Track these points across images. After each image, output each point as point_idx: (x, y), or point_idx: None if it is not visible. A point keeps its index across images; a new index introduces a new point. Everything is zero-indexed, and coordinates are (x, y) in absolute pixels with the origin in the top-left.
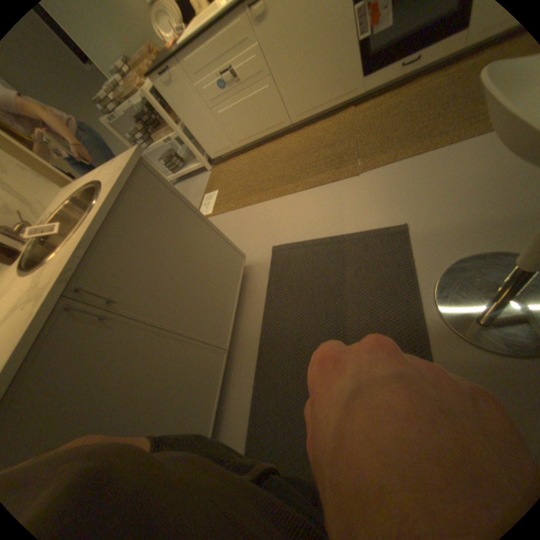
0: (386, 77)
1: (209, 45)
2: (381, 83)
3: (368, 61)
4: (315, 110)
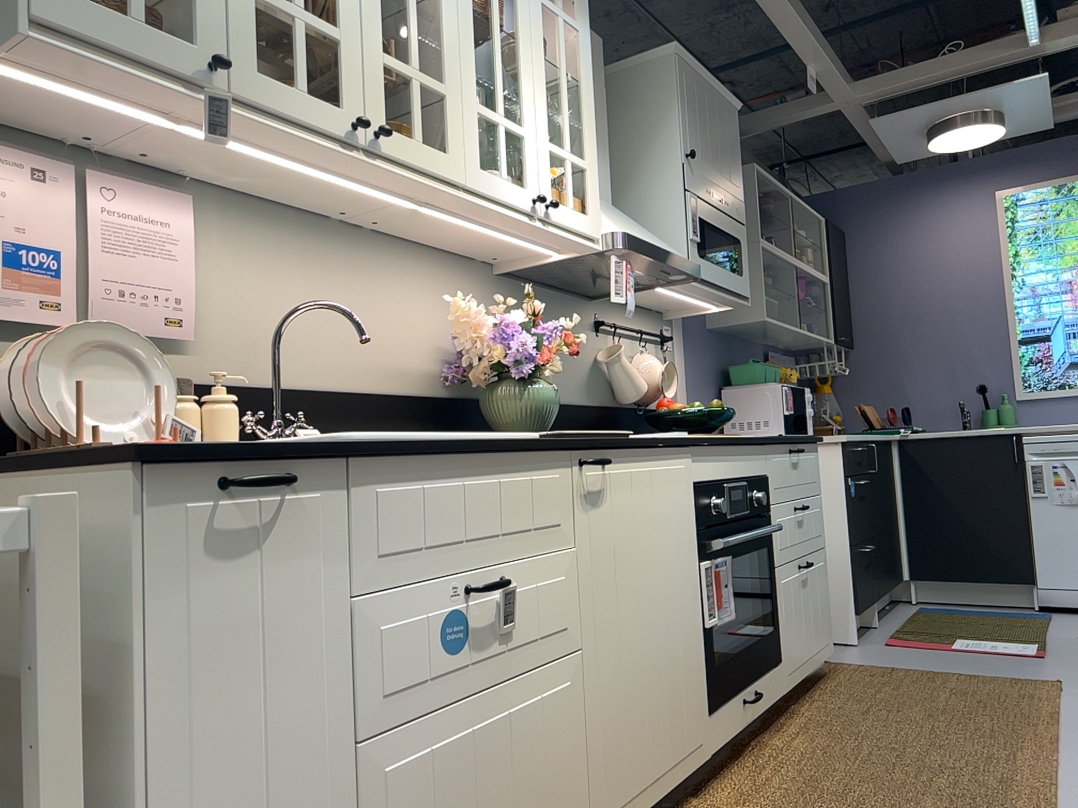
0: (732, 728)
1: (472, 494)
2: (727, 742)
3: (713, 682)
4: (642, 802)
